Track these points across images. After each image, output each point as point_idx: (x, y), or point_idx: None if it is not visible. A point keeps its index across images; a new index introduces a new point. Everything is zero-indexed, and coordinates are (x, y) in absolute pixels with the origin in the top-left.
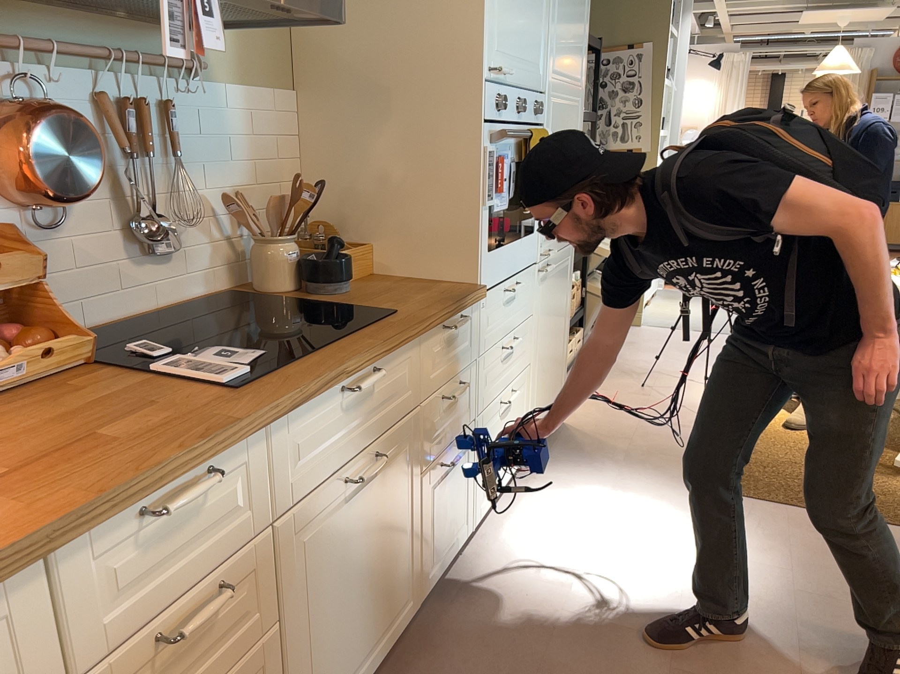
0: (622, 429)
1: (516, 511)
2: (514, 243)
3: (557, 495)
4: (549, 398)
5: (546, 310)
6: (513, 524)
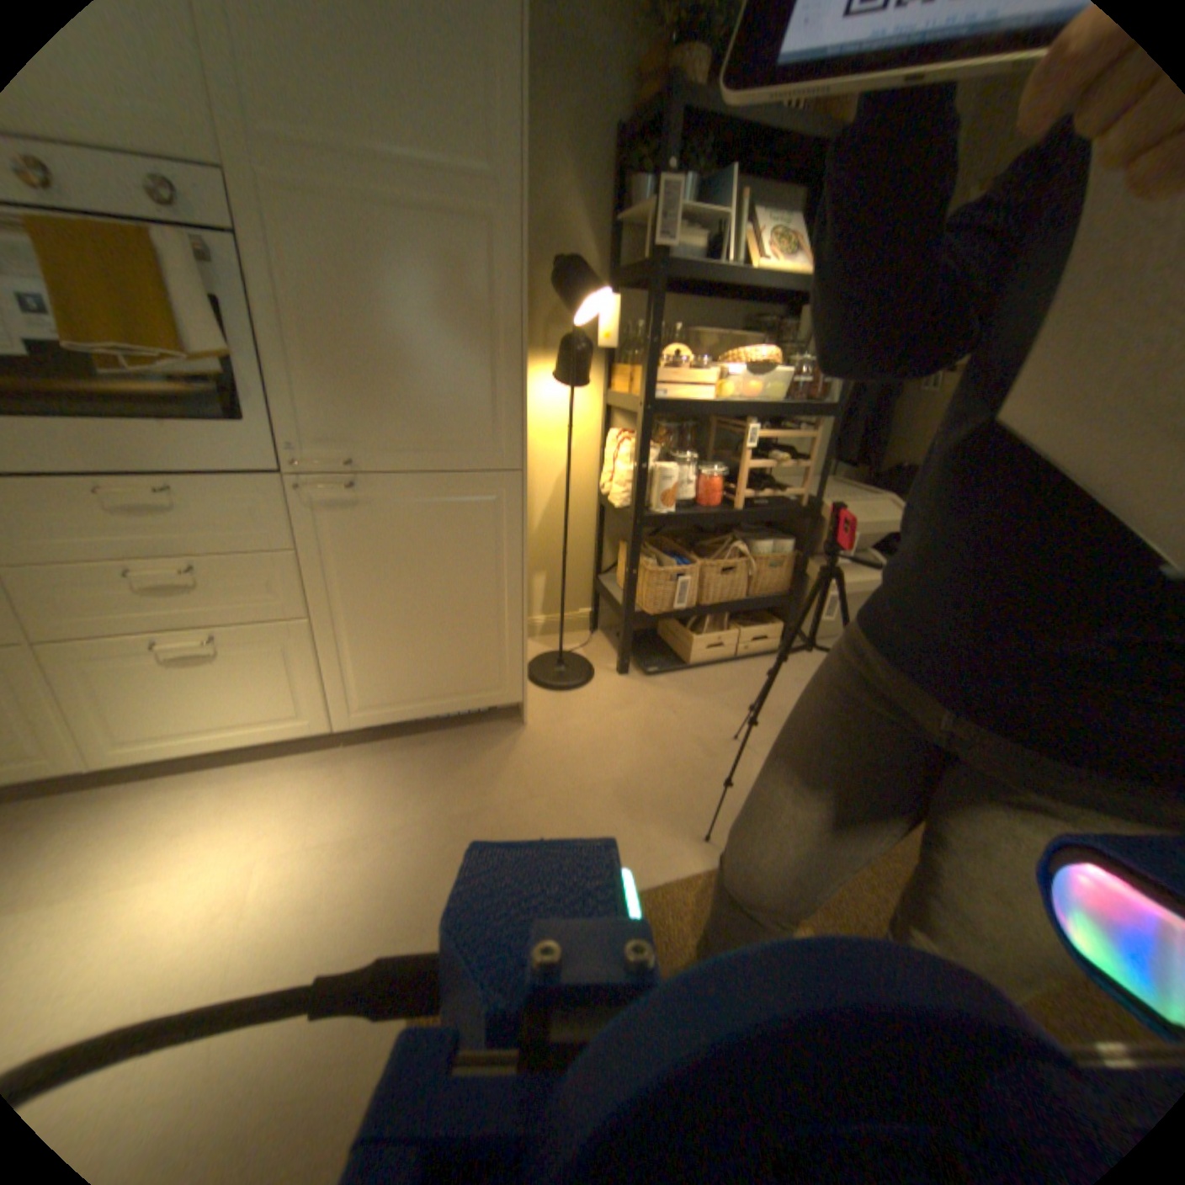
0: (558, 781)
1: (224, 790)
2: (113, 423)
3: (290, 805)
4: (437, 684)
5: (366, 554)
6: (184, 802)
